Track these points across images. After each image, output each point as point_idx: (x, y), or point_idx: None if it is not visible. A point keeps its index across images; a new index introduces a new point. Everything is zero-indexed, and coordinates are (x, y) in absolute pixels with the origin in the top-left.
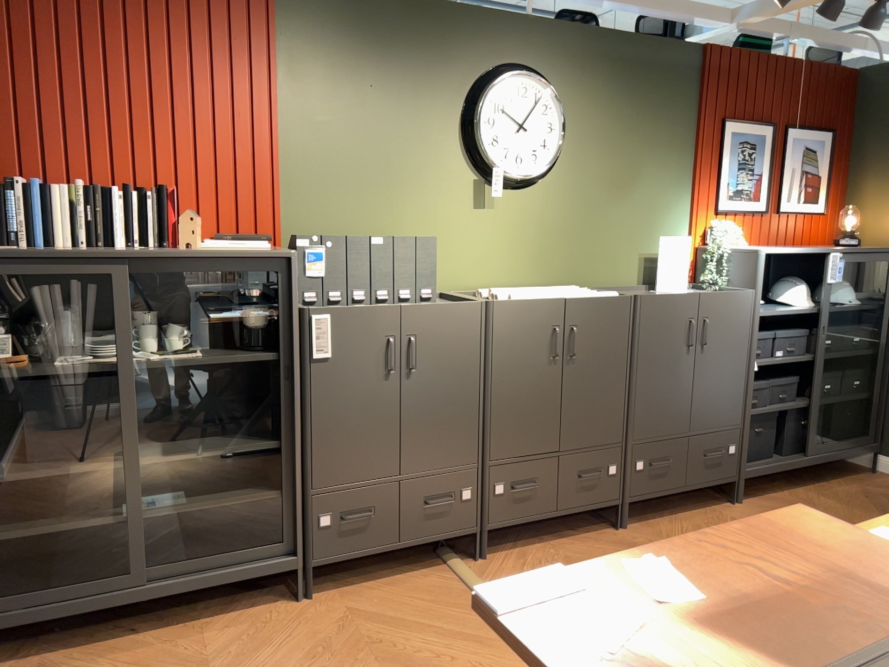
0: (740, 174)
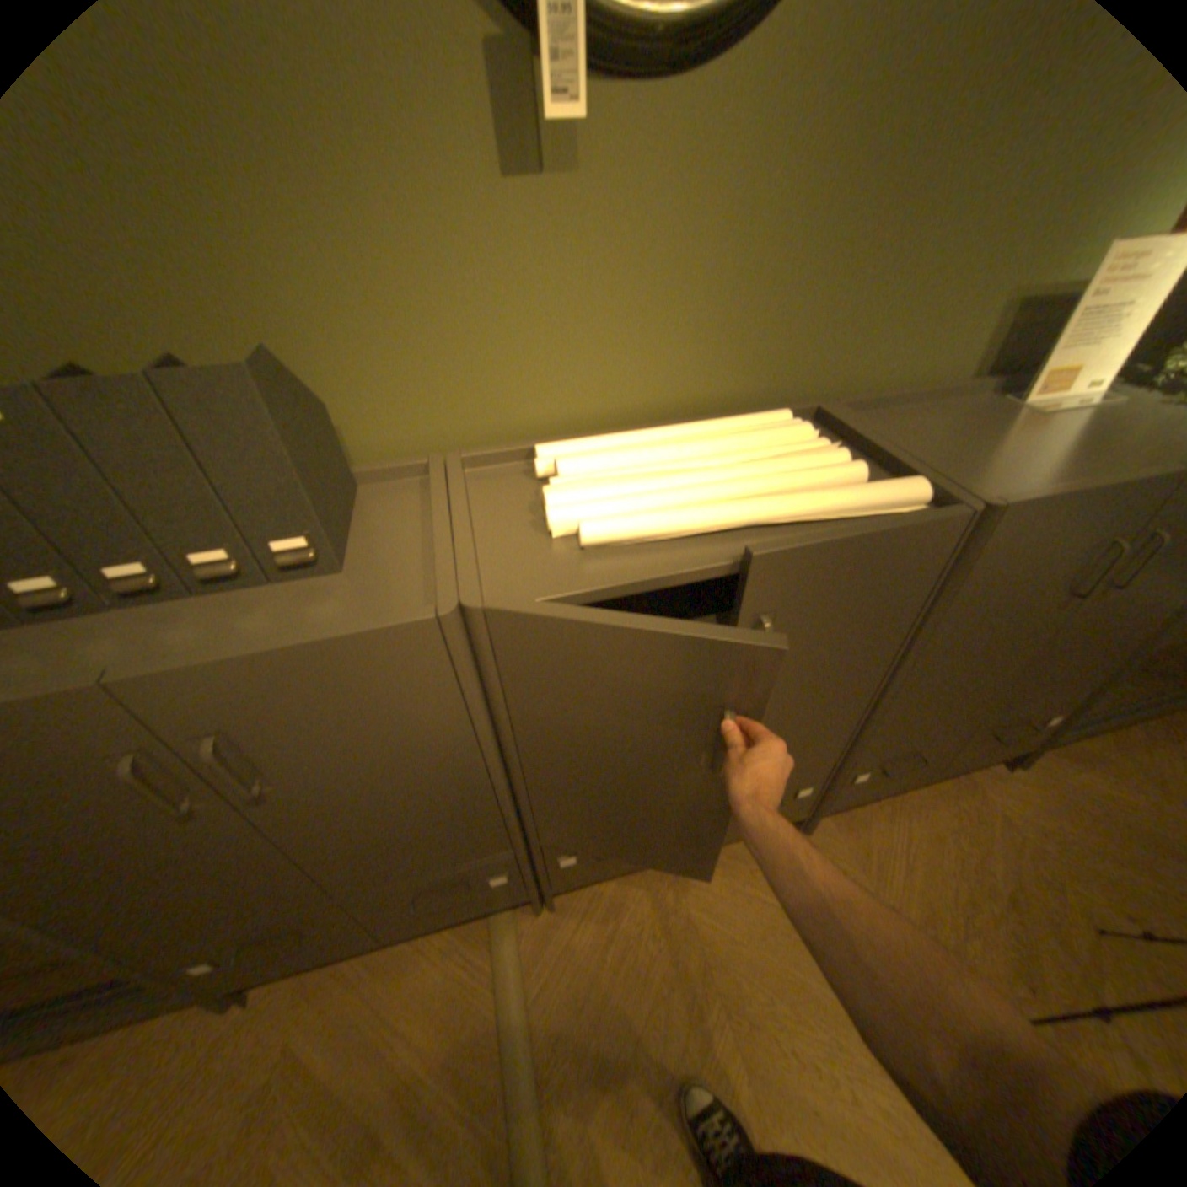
0: None
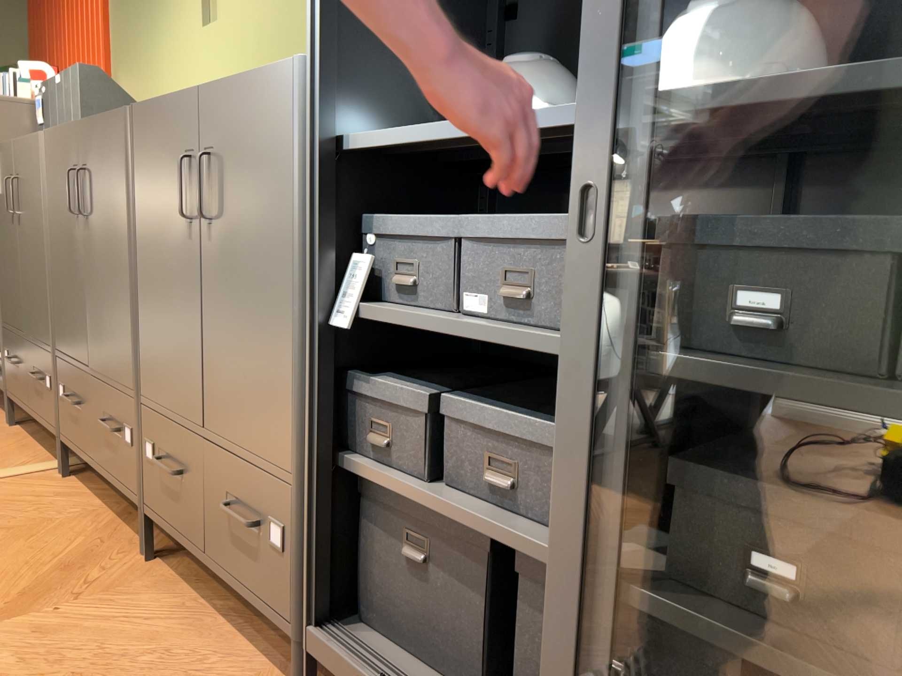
0: None
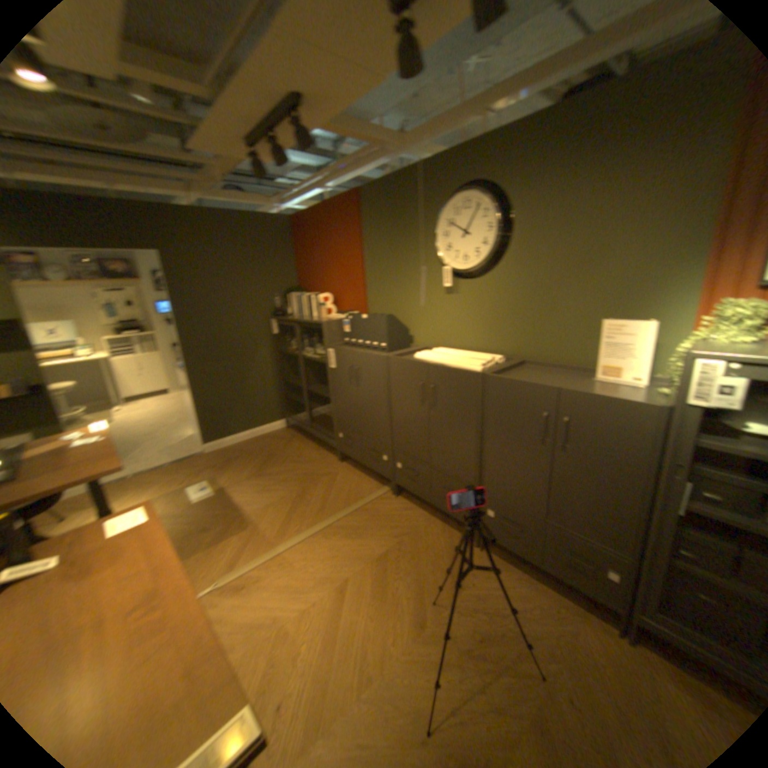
0: None
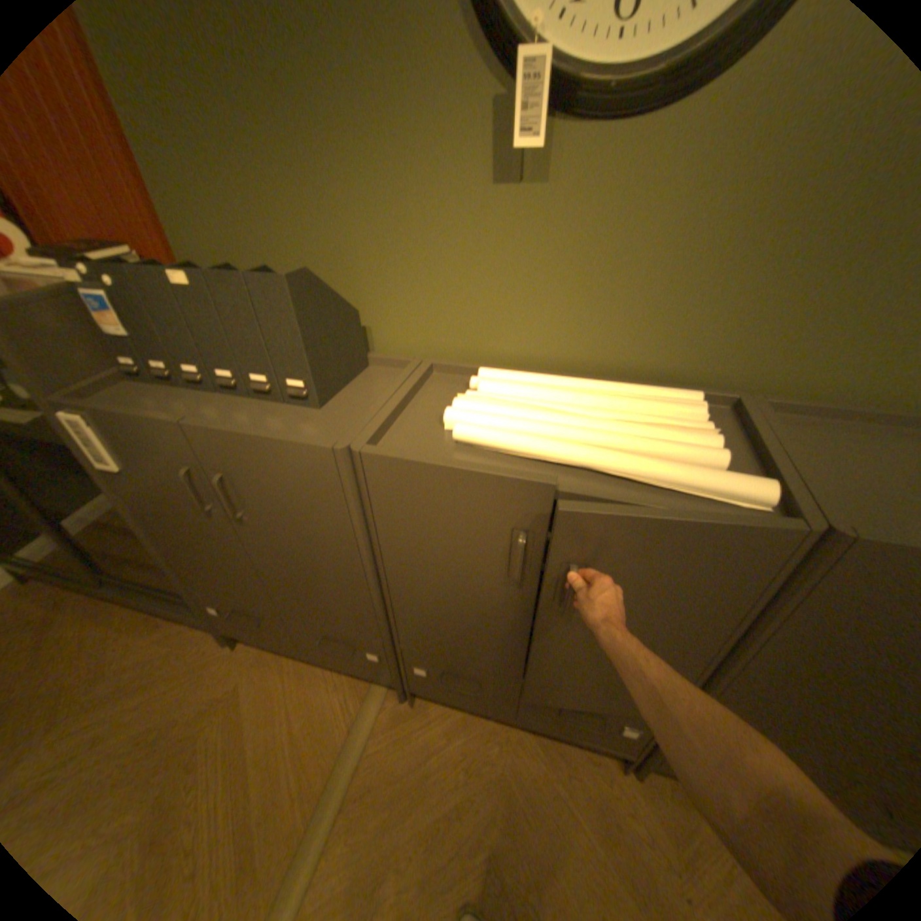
0: None
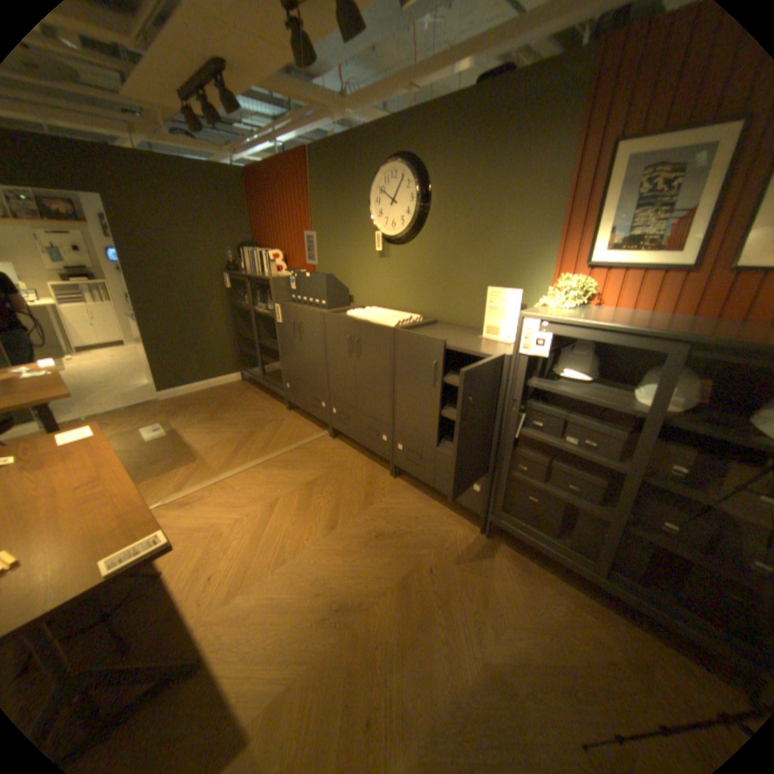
0: (640, 213)
